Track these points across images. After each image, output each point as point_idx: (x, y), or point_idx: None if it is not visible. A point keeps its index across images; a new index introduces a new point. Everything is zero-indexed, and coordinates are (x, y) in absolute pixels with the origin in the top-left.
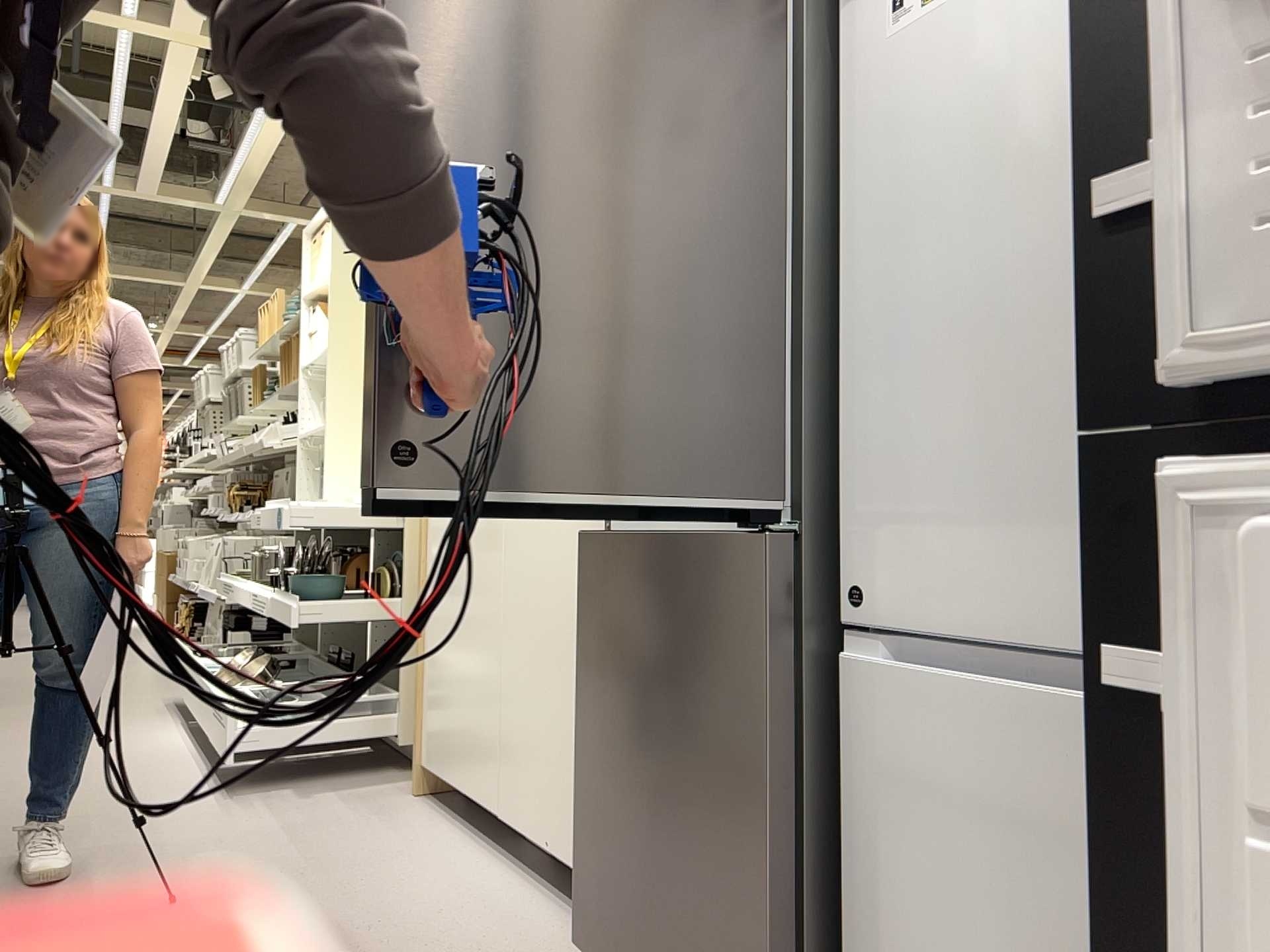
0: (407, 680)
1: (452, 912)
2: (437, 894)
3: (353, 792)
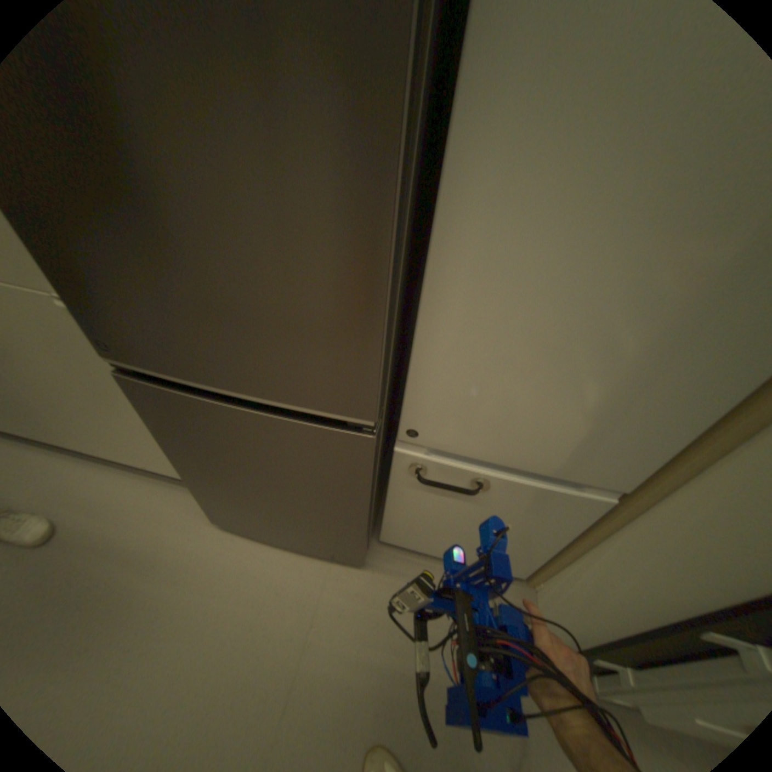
0: None
1: (108, 529)
2: (83, 520)
3: None
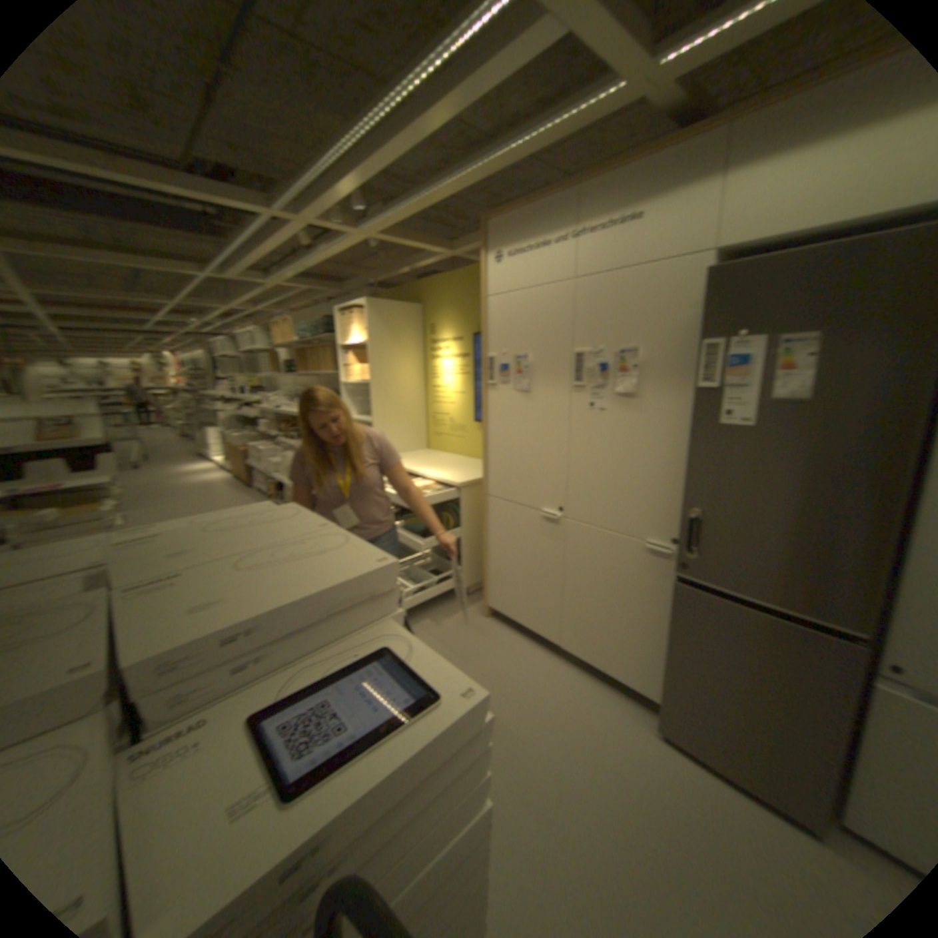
0: (467, 562)
1: (578, 706)
2: (561, 693)
3: (458, 618)
